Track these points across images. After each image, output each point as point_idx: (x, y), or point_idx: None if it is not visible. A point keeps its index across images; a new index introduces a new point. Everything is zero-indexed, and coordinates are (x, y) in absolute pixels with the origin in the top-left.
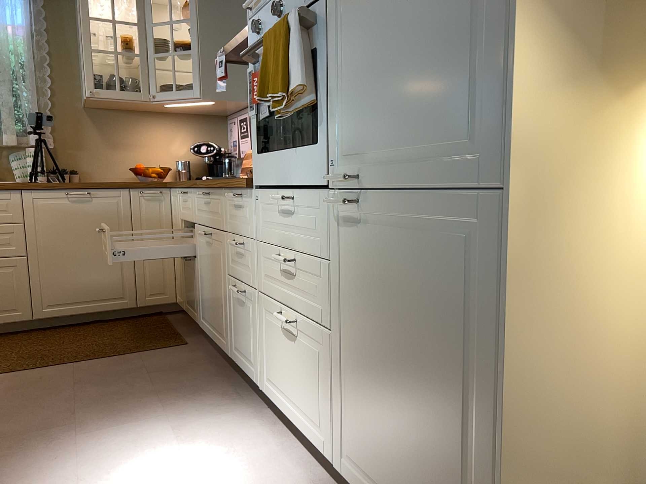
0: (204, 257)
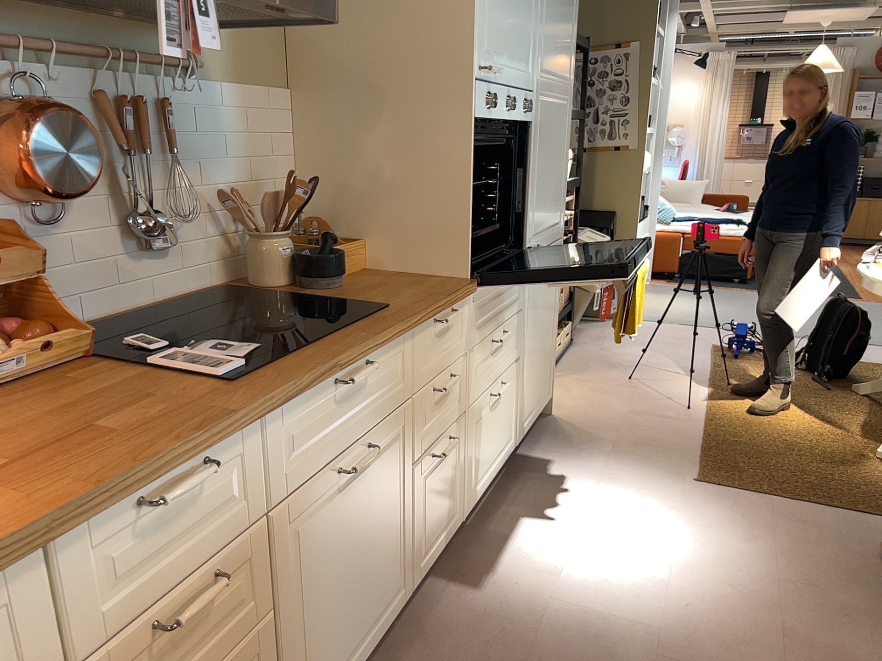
0: (327, 541)
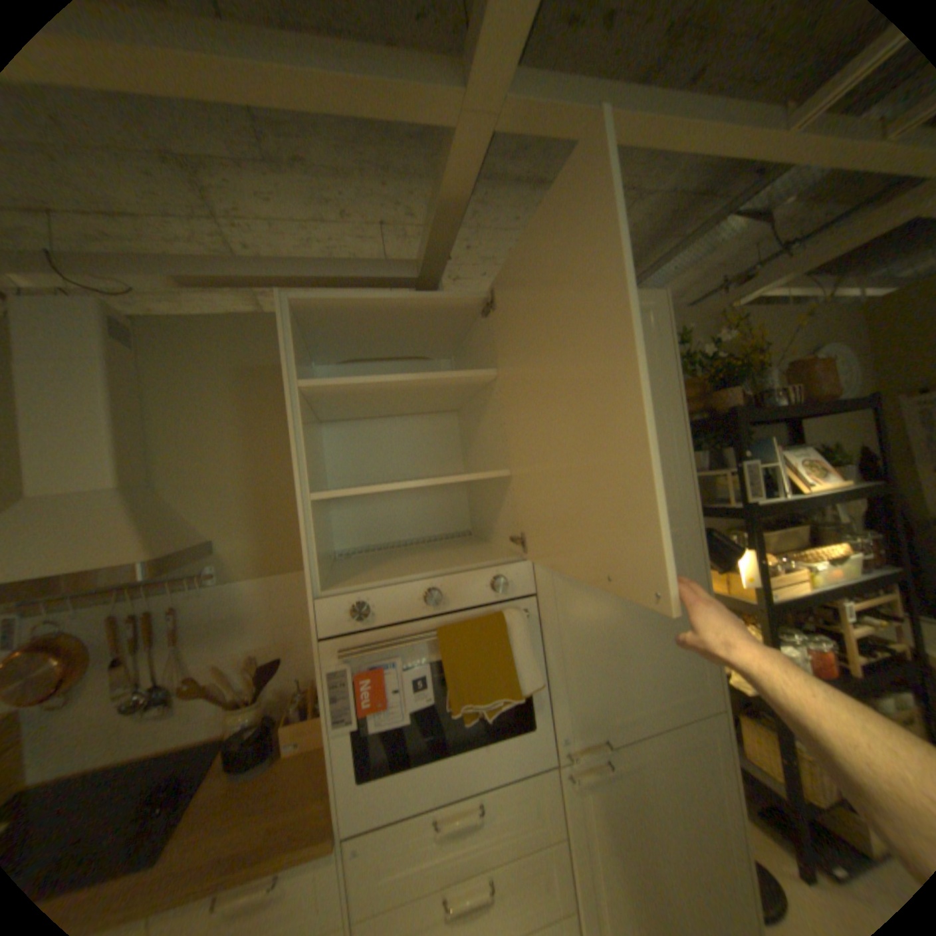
0: None
